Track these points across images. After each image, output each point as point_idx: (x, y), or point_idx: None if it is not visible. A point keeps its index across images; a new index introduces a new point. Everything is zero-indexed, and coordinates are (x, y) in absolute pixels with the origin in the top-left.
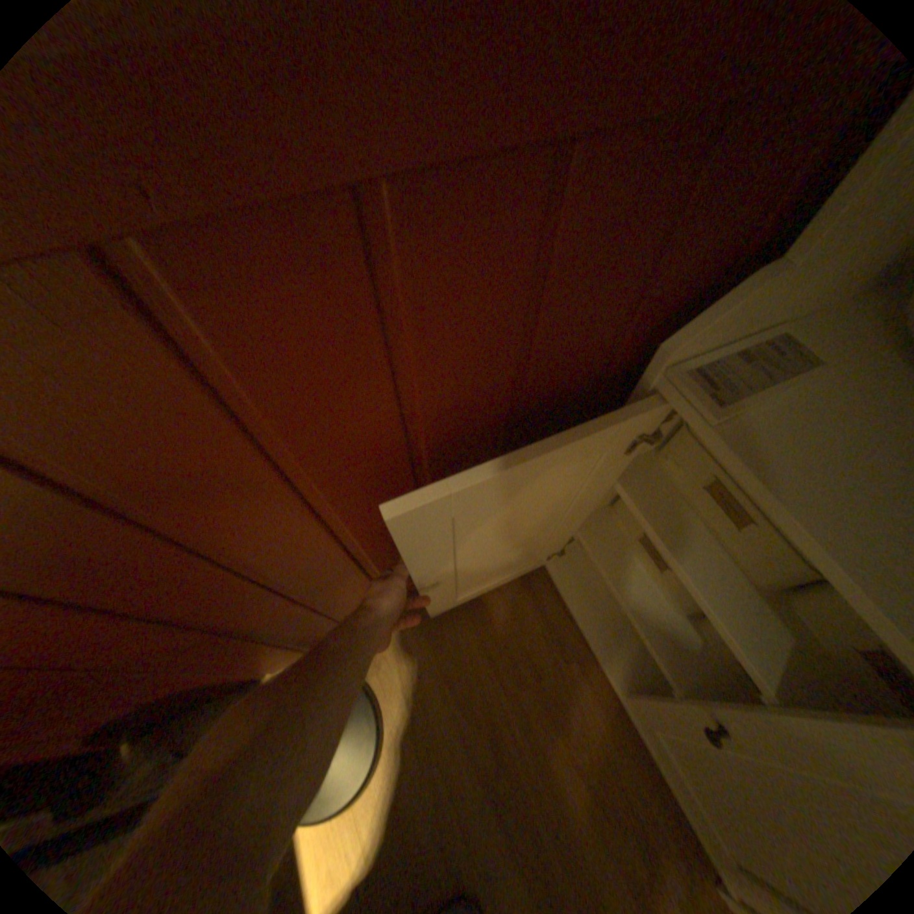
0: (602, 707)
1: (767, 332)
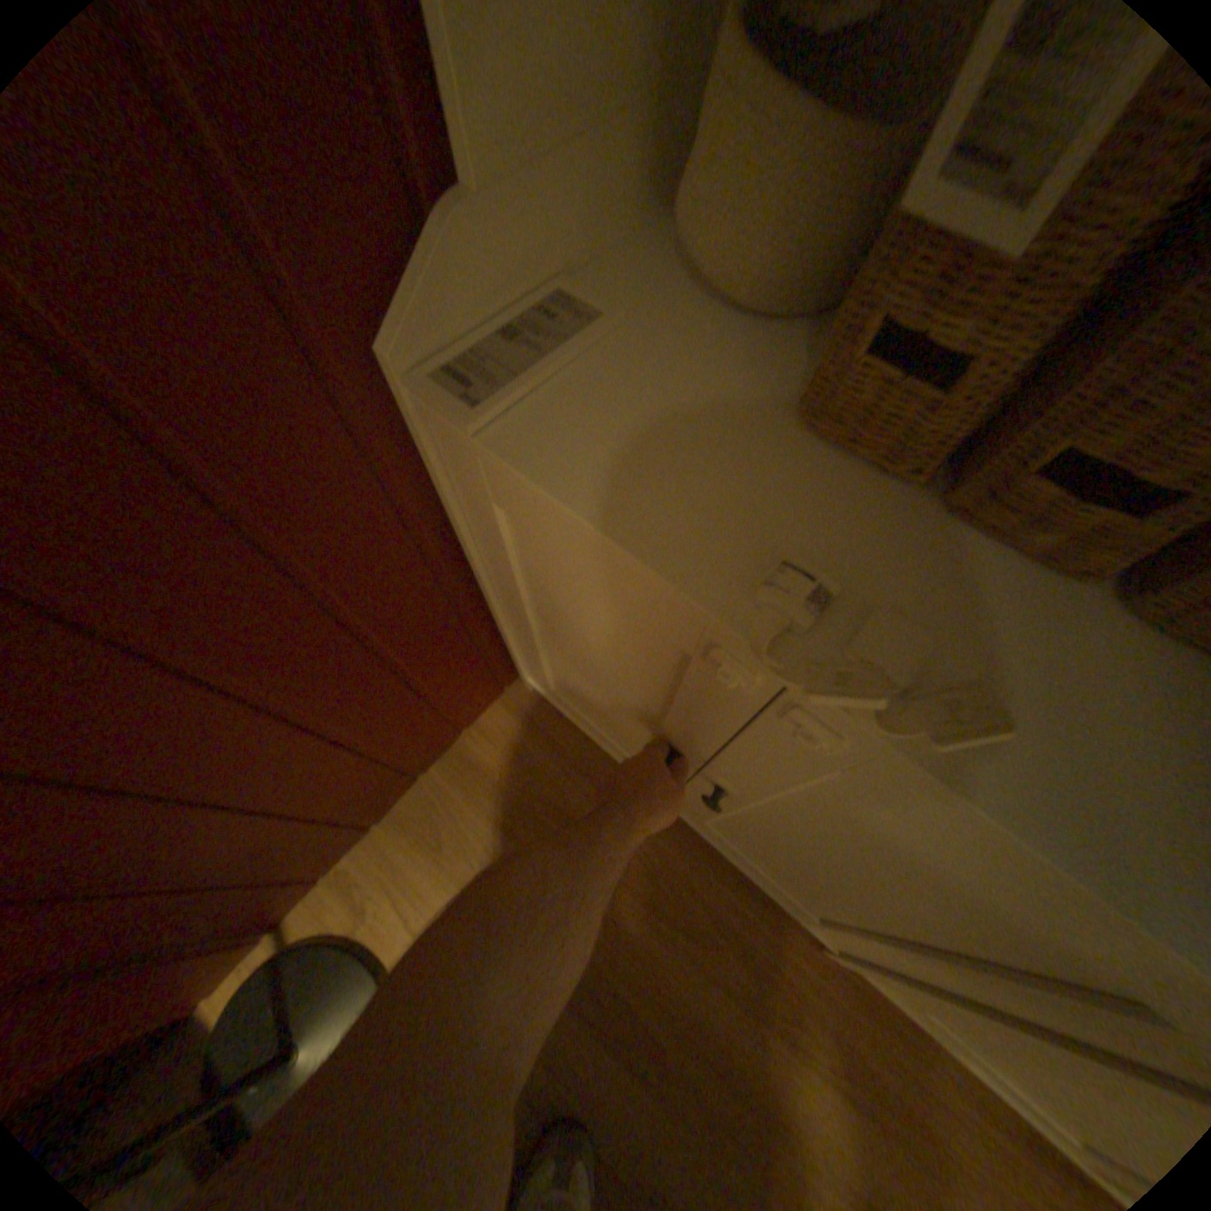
0: None
1: (517, 295)
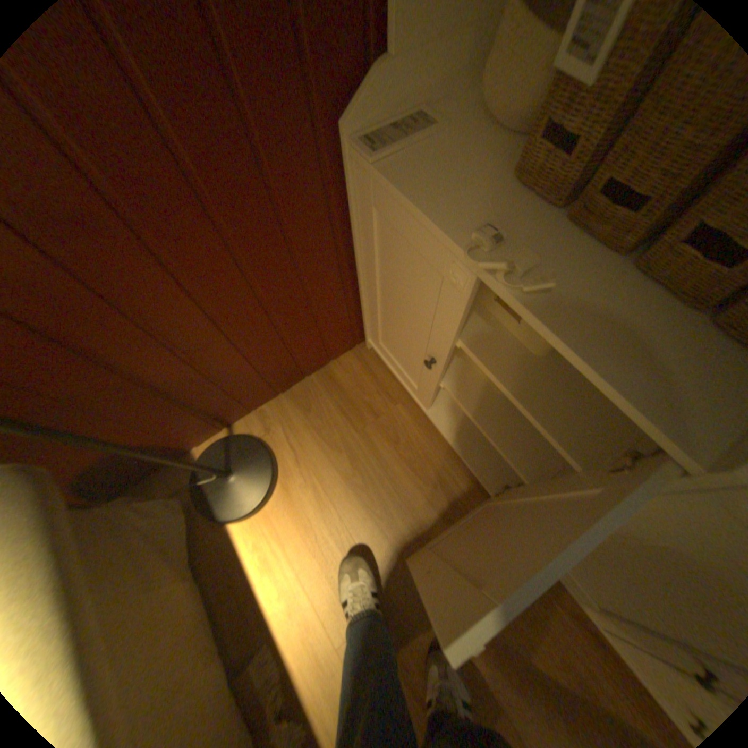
0: (417, 424)
1: (401, 109)
